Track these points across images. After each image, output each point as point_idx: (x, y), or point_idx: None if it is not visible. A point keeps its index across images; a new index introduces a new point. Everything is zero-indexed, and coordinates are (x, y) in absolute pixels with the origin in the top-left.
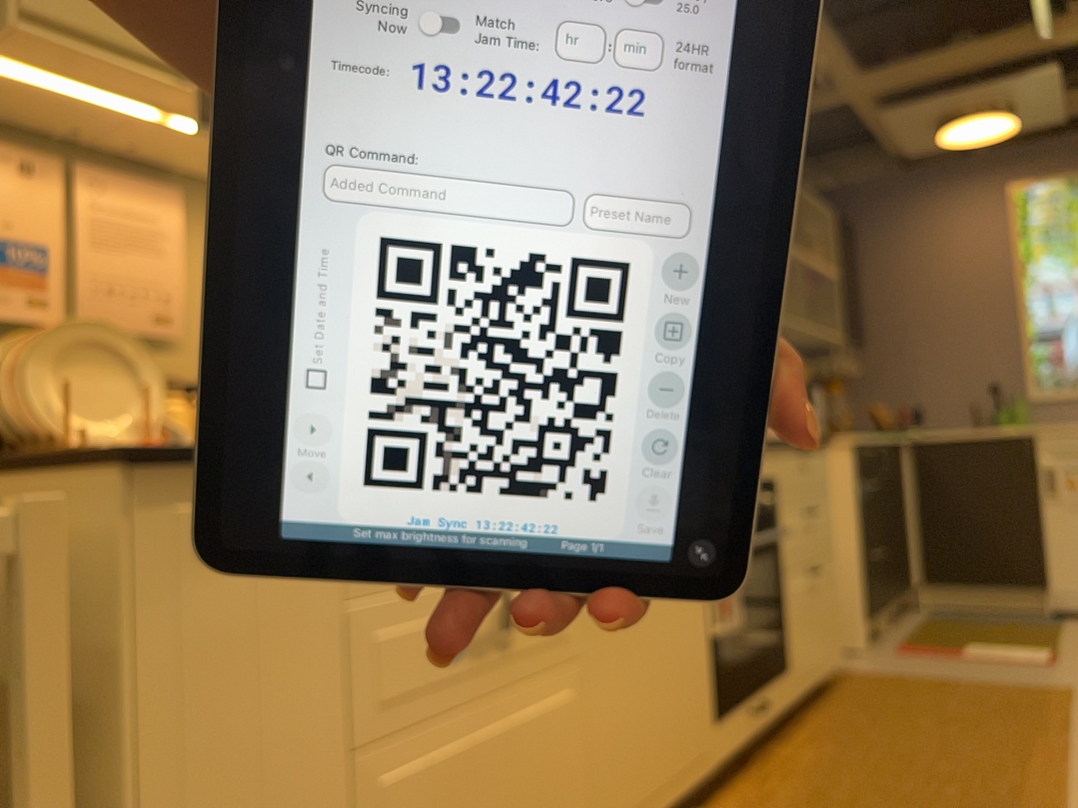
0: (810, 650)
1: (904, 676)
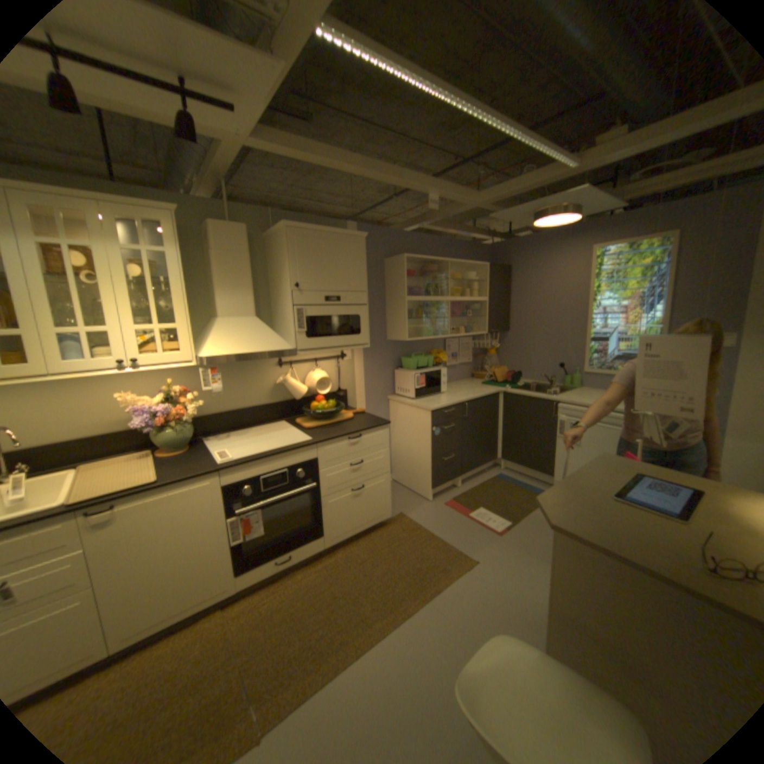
0: (345, 523)
1: (420, 526)
